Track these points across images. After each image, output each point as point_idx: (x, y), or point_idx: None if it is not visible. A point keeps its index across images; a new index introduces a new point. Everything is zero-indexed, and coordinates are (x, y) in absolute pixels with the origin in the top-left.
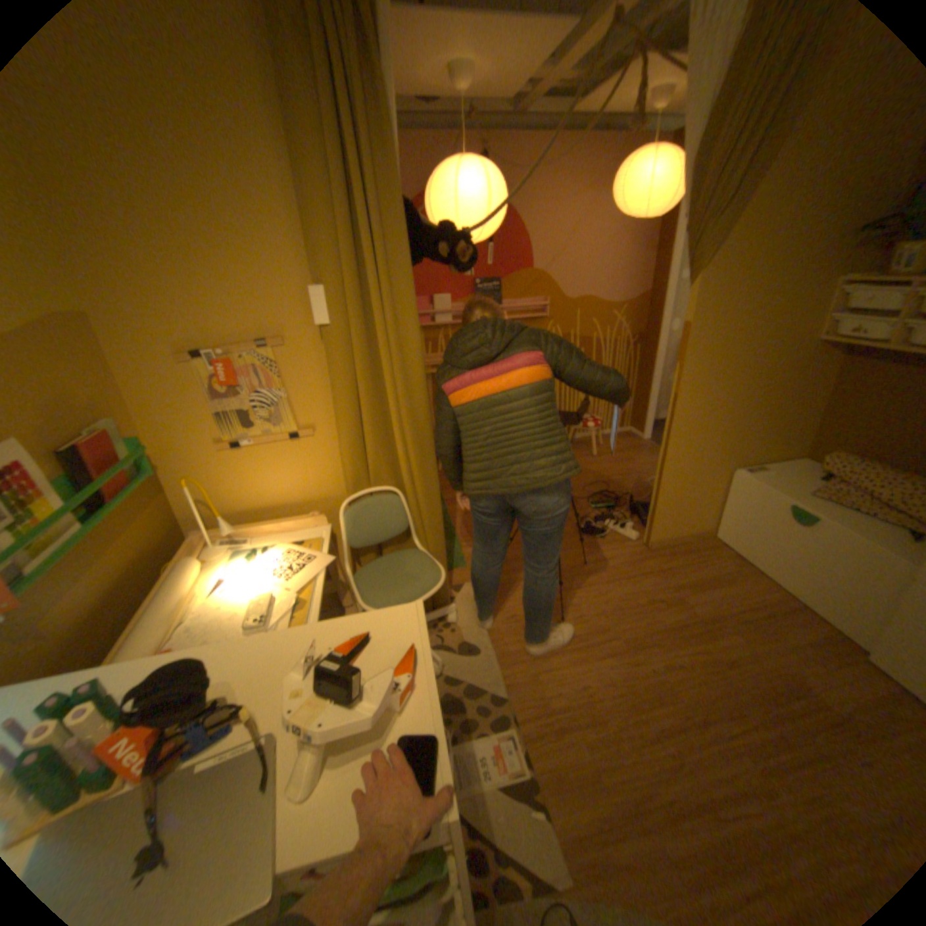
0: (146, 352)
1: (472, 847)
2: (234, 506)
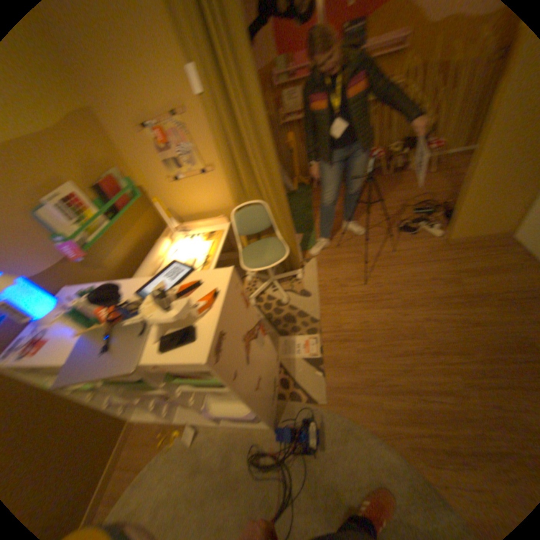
0: (120, 128)
1: (284, 378)
2: (183, 213)
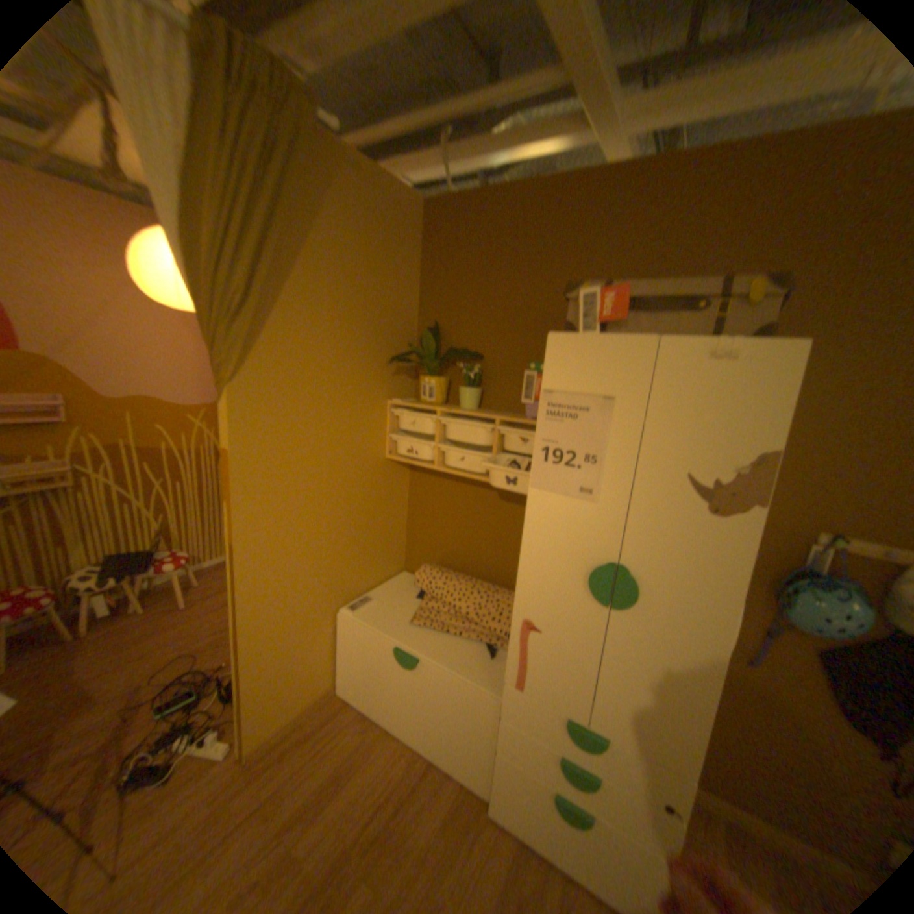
0: None
1: None
2: None
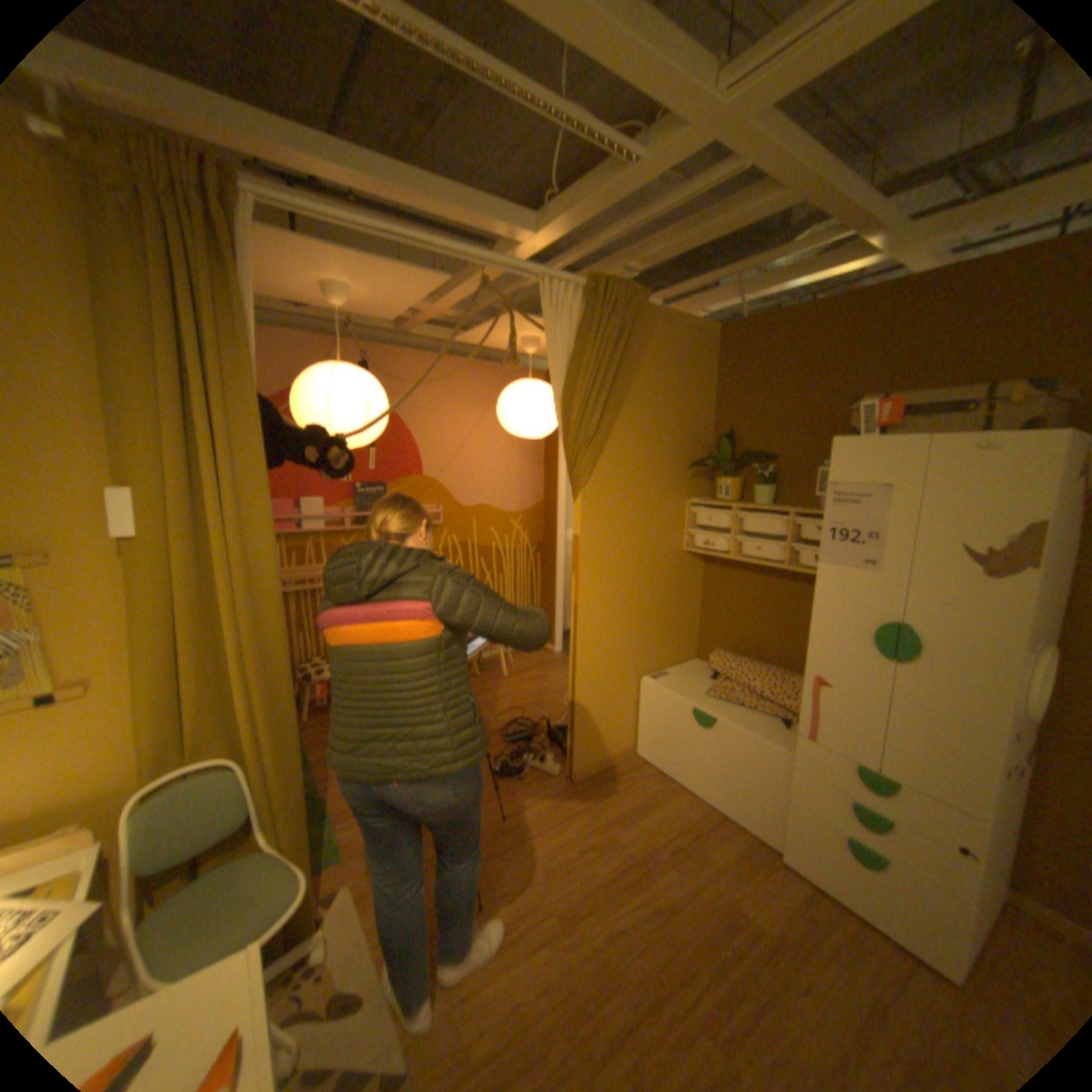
0: None
1: None
2: None
